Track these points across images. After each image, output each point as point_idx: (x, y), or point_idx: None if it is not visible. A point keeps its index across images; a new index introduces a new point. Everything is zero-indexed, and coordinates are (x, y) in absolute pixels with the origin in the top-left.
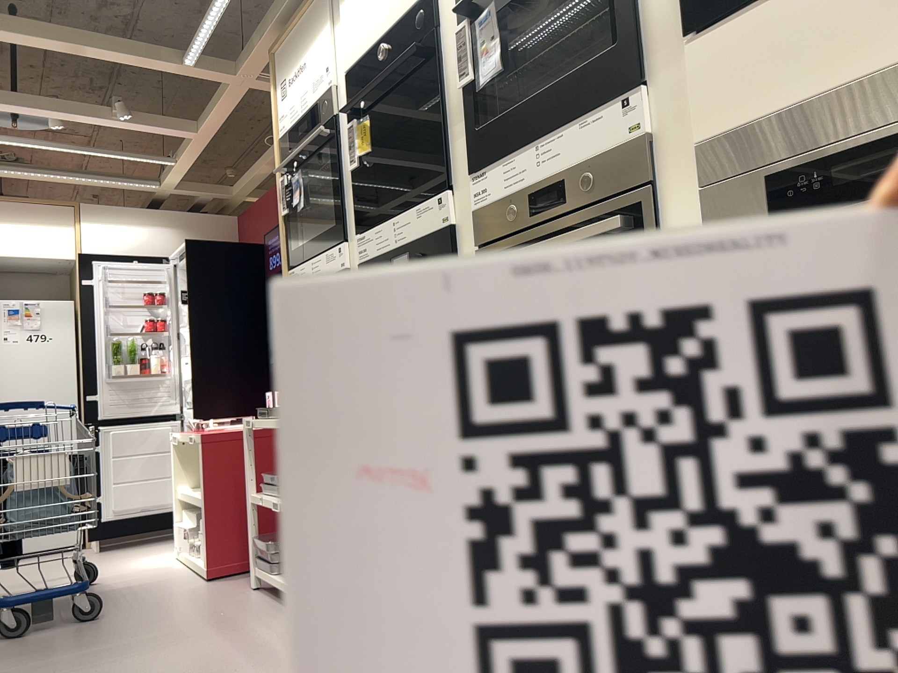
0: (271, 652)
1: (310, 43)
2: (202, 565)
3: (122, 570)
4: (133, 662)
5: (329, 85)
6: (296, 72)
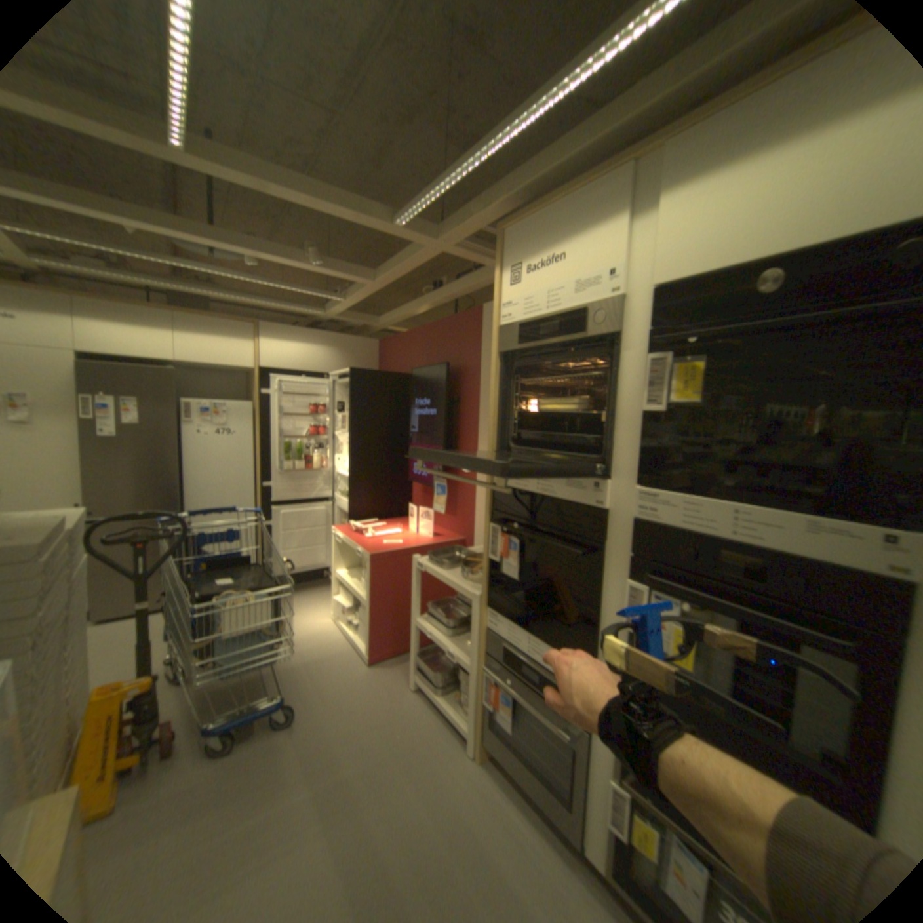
0: (472, 842)
1: (578, 228)
2: (362, 652)
3: (293, 636)
4: (342, 839)
5: (613, 290)
6: (543, 258)
